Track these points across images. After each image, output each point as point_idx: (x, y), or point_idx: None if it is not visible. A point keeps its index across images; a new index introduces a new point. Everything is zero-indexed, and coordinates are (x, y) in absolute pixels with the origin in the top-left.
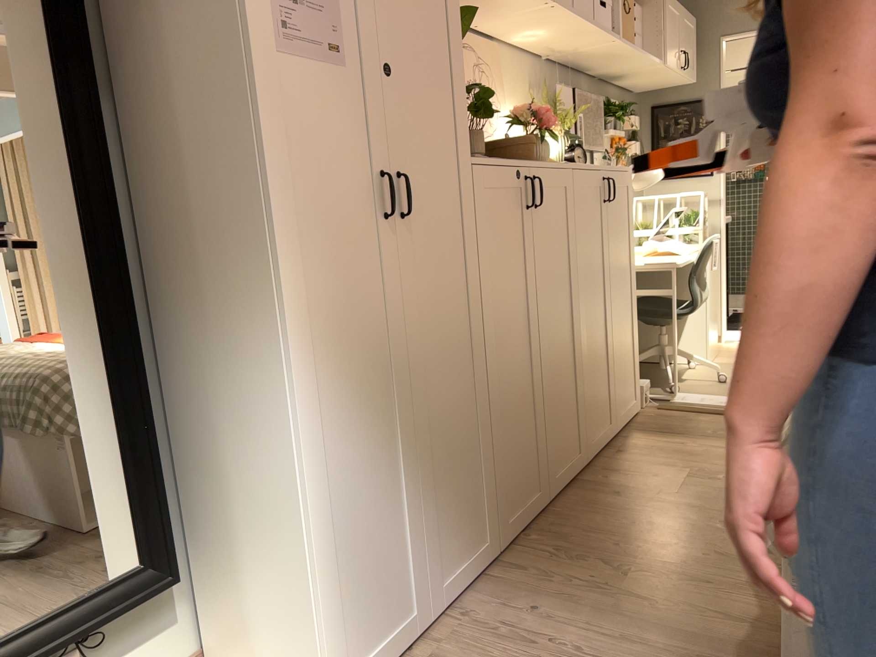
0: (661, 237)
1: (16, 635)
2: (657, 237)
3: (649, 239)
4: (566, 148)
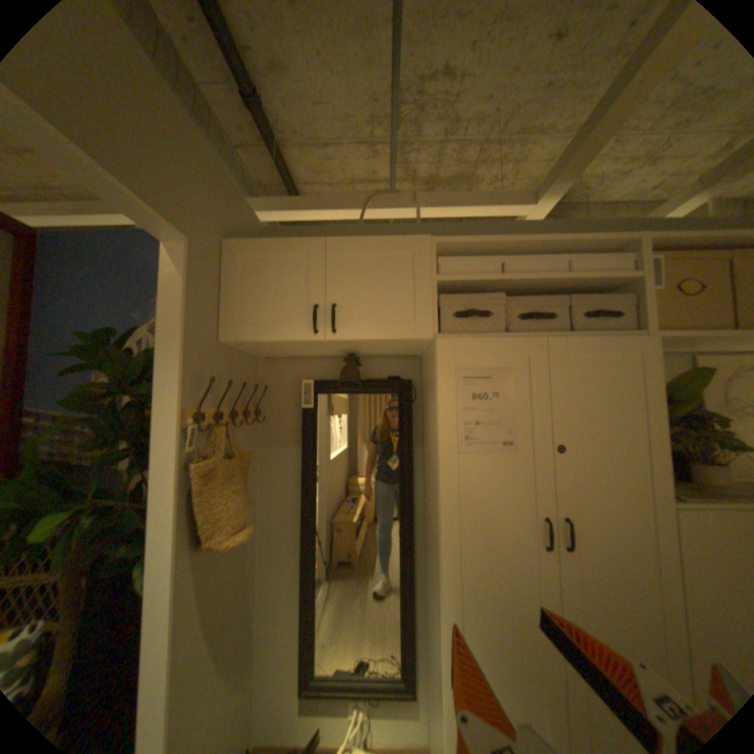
0: None
1: (347, 681)
2: None
3: None
4: None
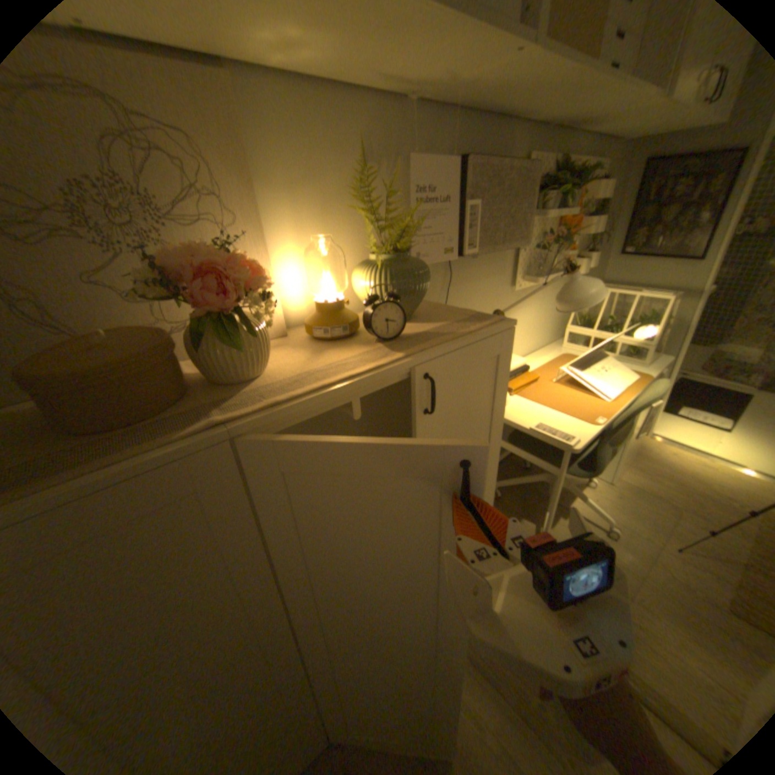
0: (596, 357)
1: None
2: (588, 360)
3: (572, 367)
4: (377, 299)
